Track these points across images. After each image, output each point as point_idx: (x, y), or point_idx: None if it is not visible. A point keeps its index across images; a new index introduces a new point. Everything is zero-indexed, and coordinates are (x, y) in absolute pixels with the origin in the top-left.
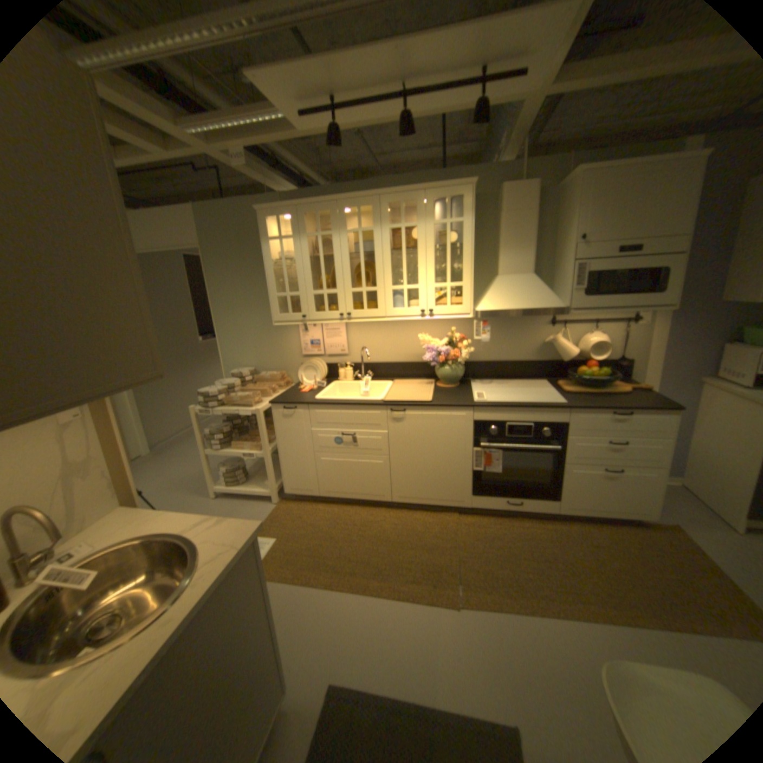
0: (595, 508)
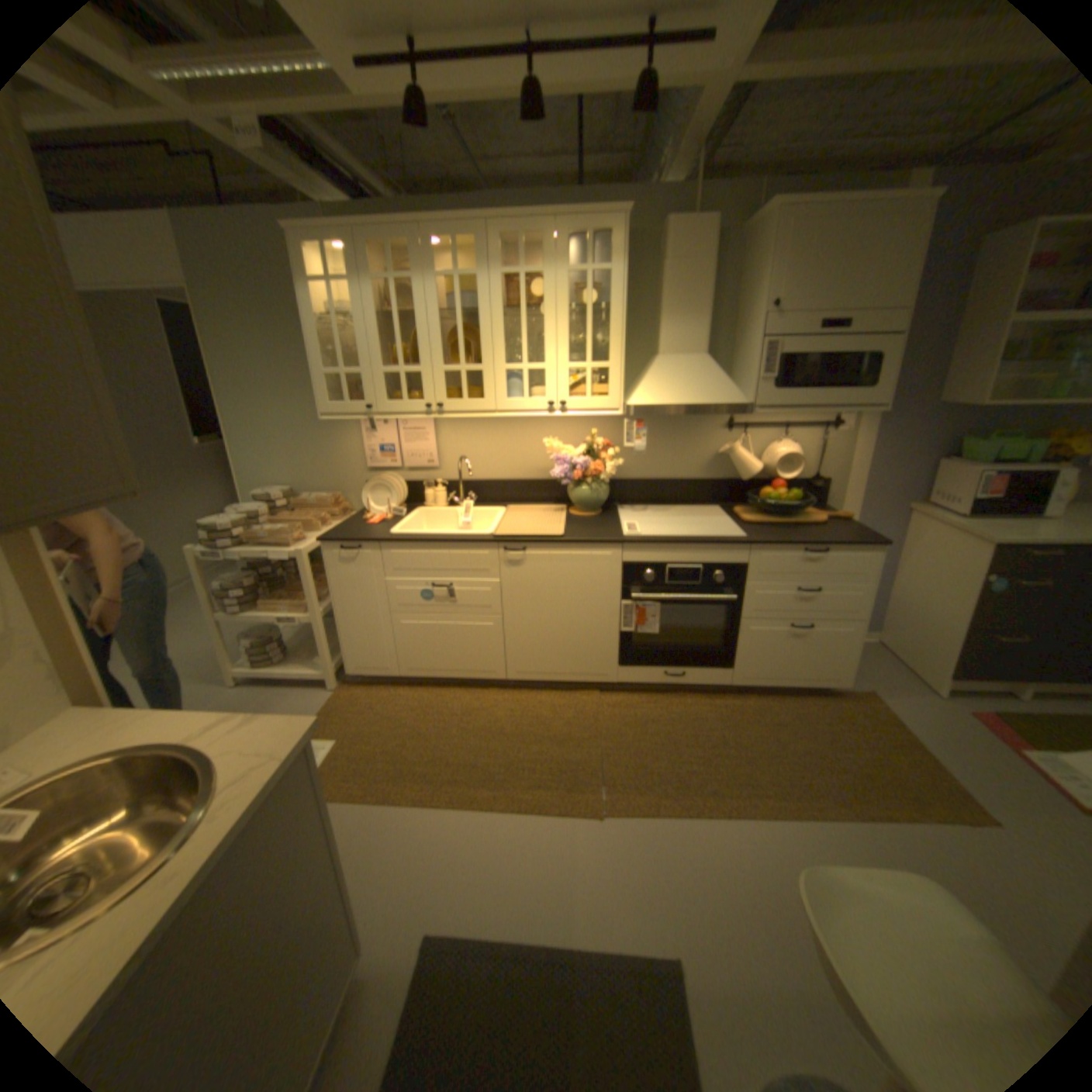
0: (776, 675)
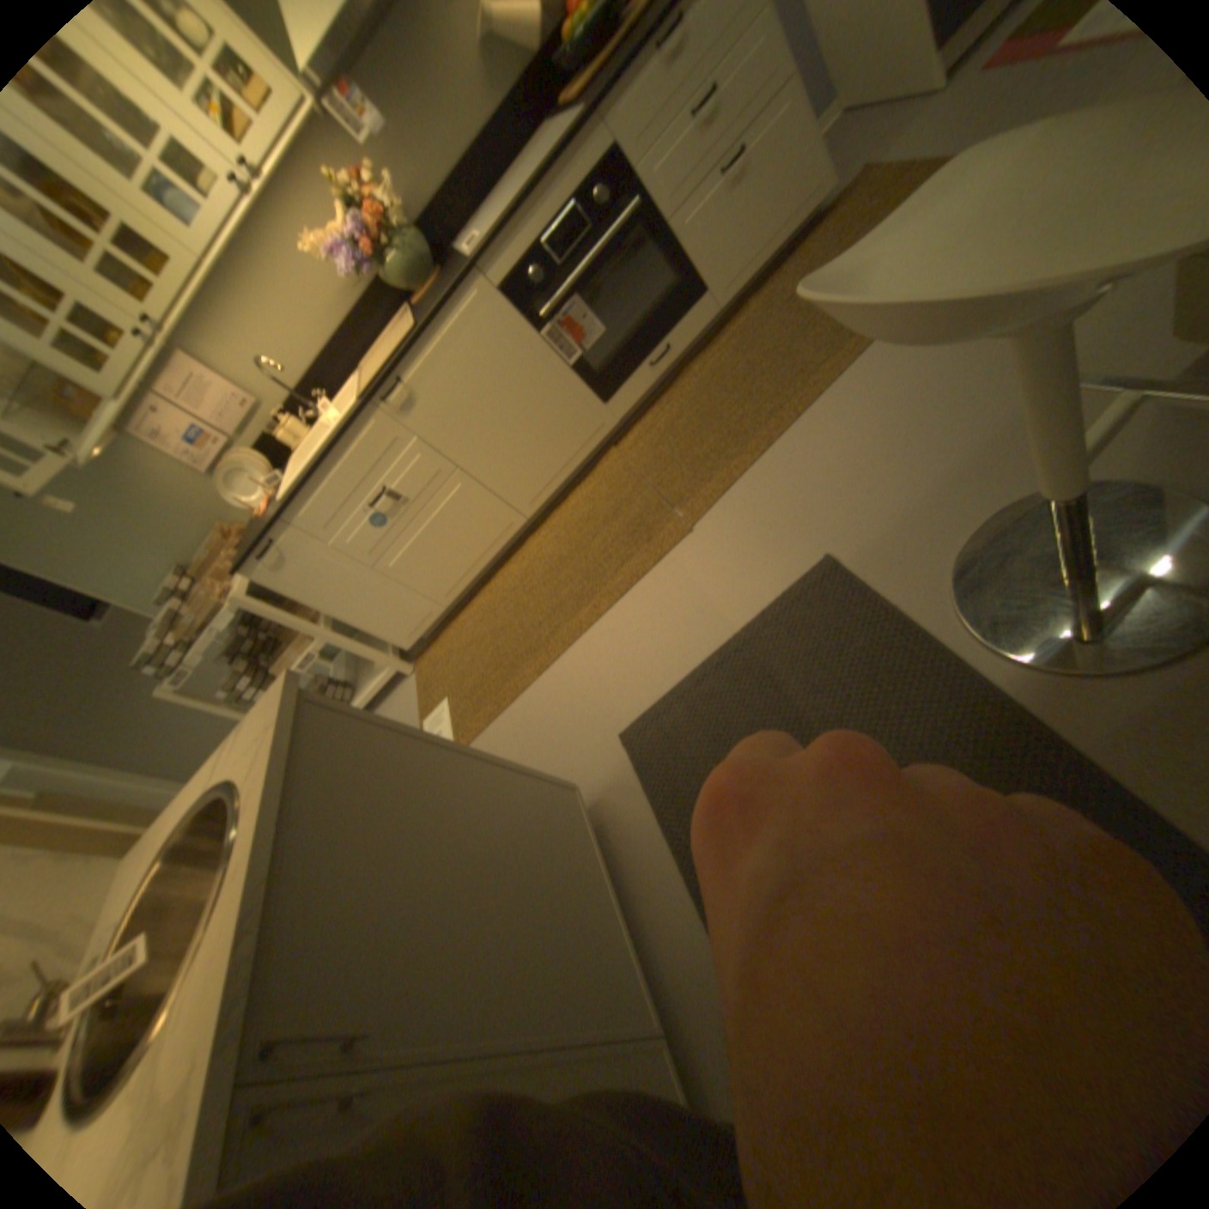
0: (754, 246)
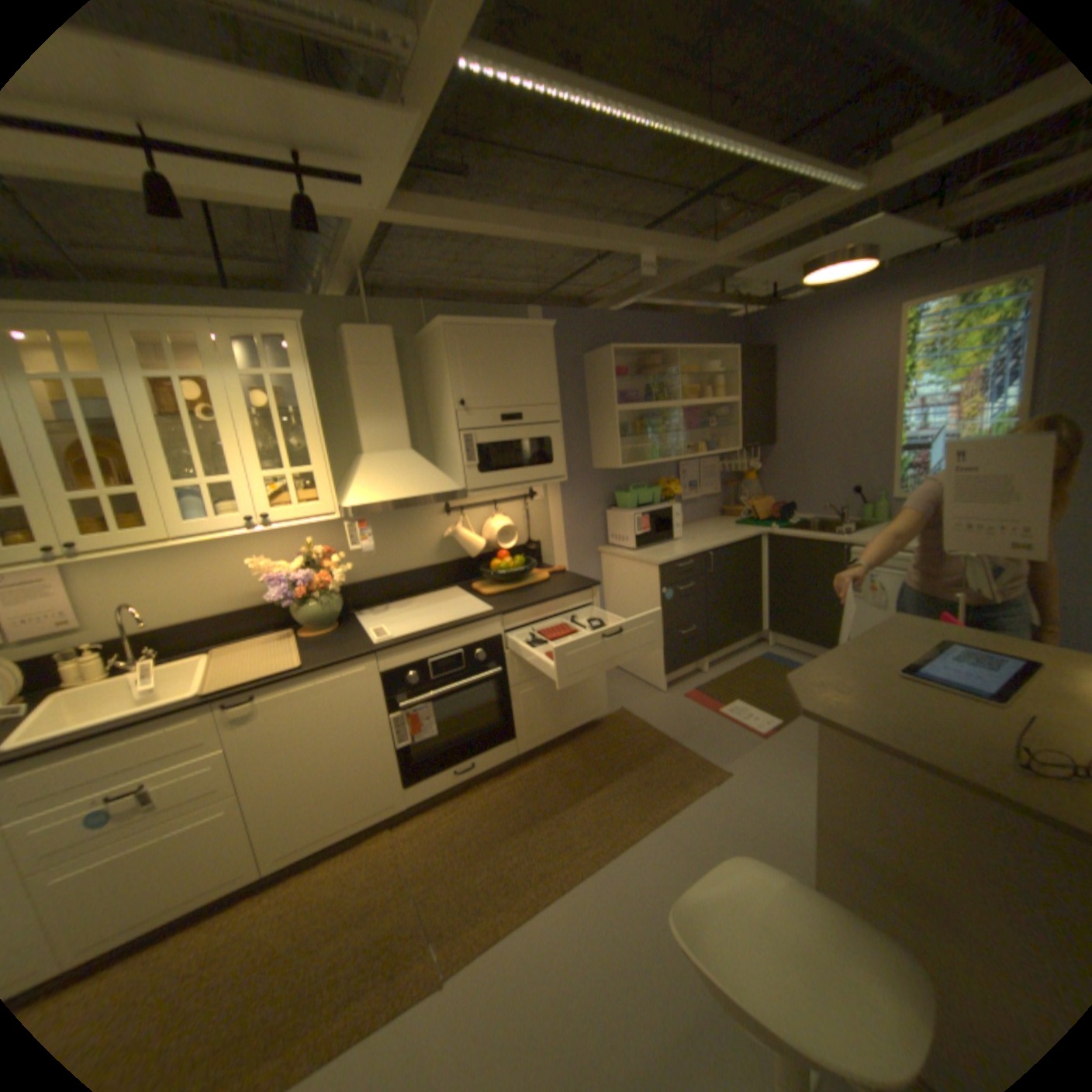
0: (551, 727)
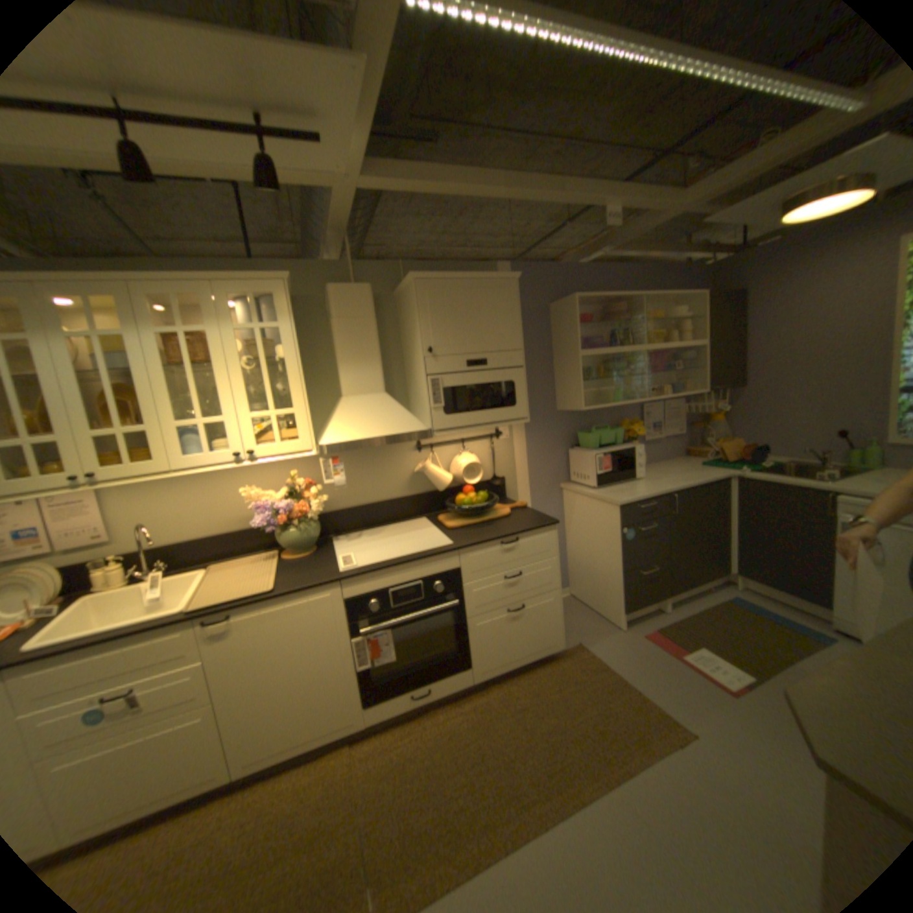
0: (507, 660)
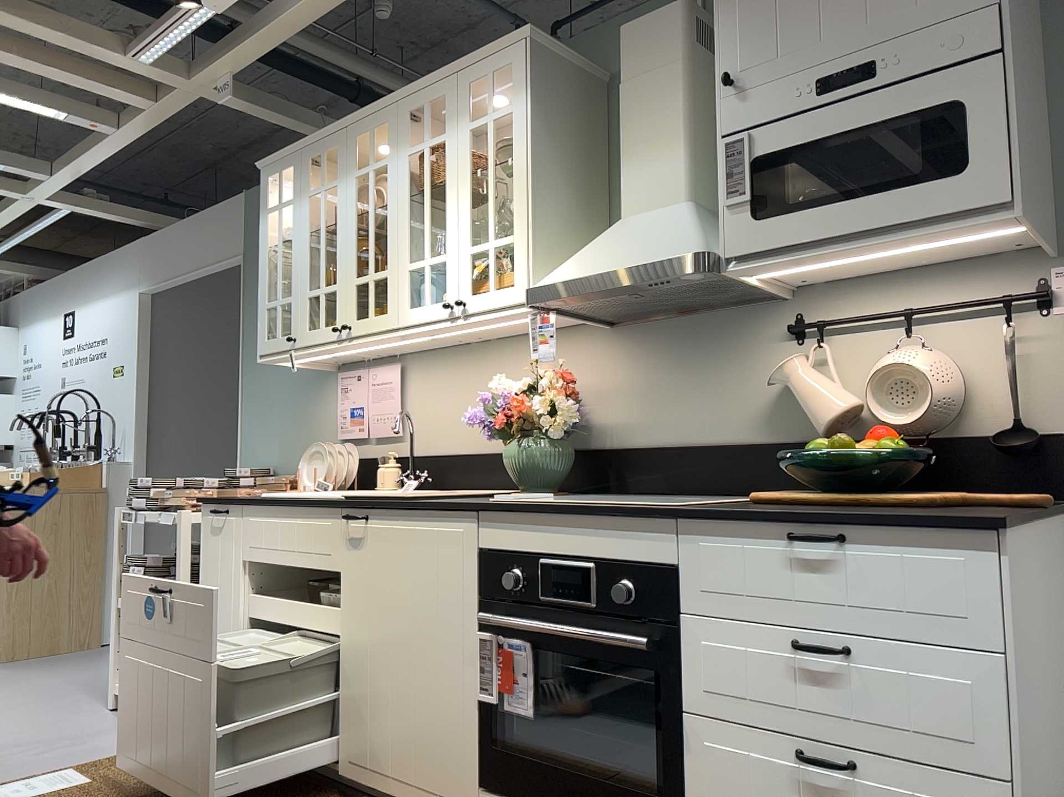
0: None
